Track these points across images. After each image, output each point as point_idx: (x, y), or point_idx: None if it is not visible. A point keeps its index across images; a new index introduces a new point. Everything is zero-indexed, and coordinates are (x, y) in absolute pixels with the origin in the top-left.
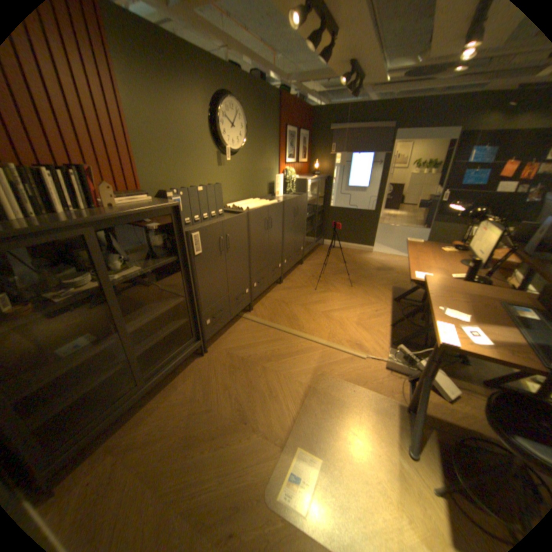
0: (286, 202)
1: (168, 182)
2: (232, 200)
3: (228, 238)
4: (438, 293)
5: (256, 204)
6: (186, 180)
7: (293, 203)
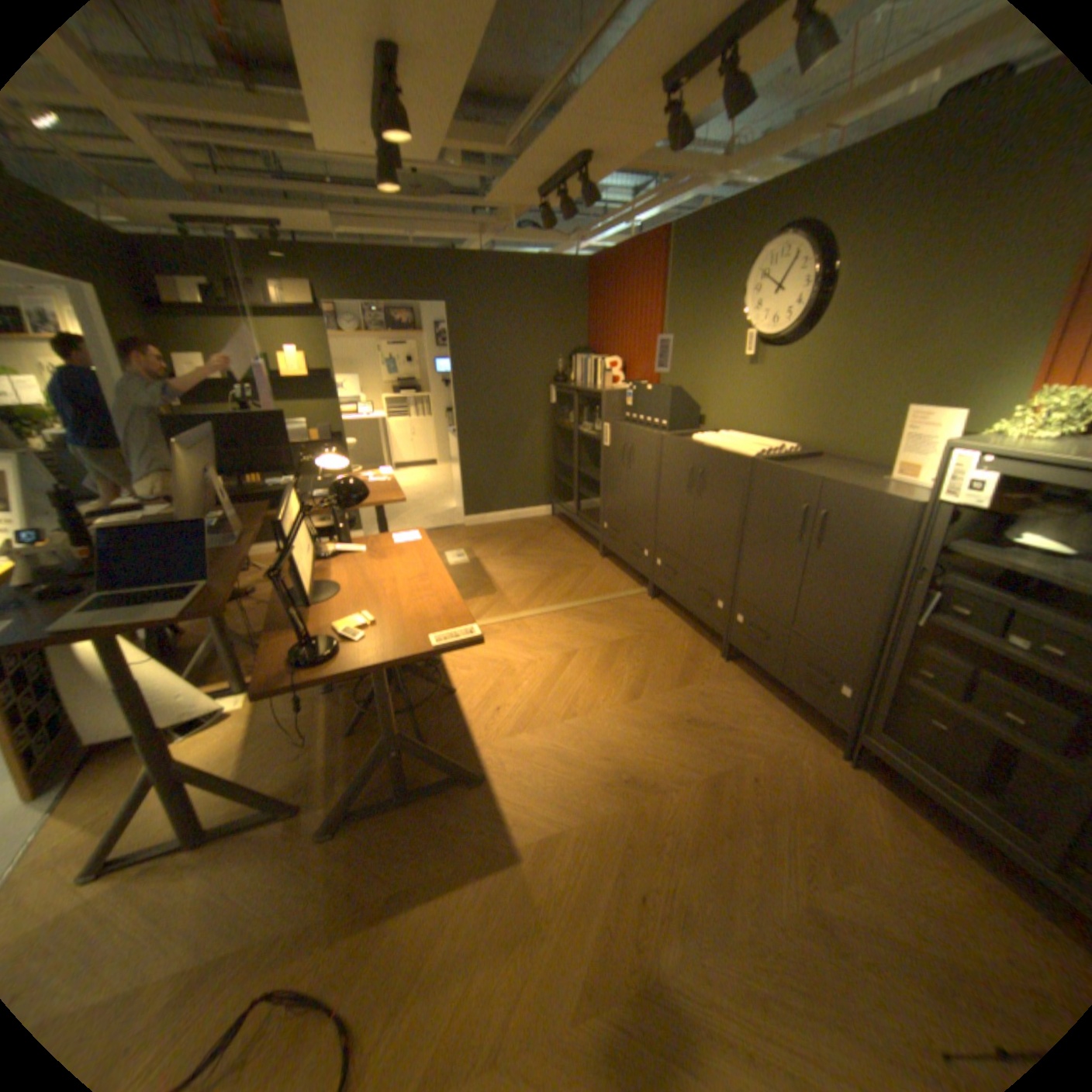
0: (763, 465)
1: (681, 379)
2: (765, 431)
3: (630, 451)
4: (391, 488)
5: (725, 440)
6: (698, 380)
7: (796, 485)
